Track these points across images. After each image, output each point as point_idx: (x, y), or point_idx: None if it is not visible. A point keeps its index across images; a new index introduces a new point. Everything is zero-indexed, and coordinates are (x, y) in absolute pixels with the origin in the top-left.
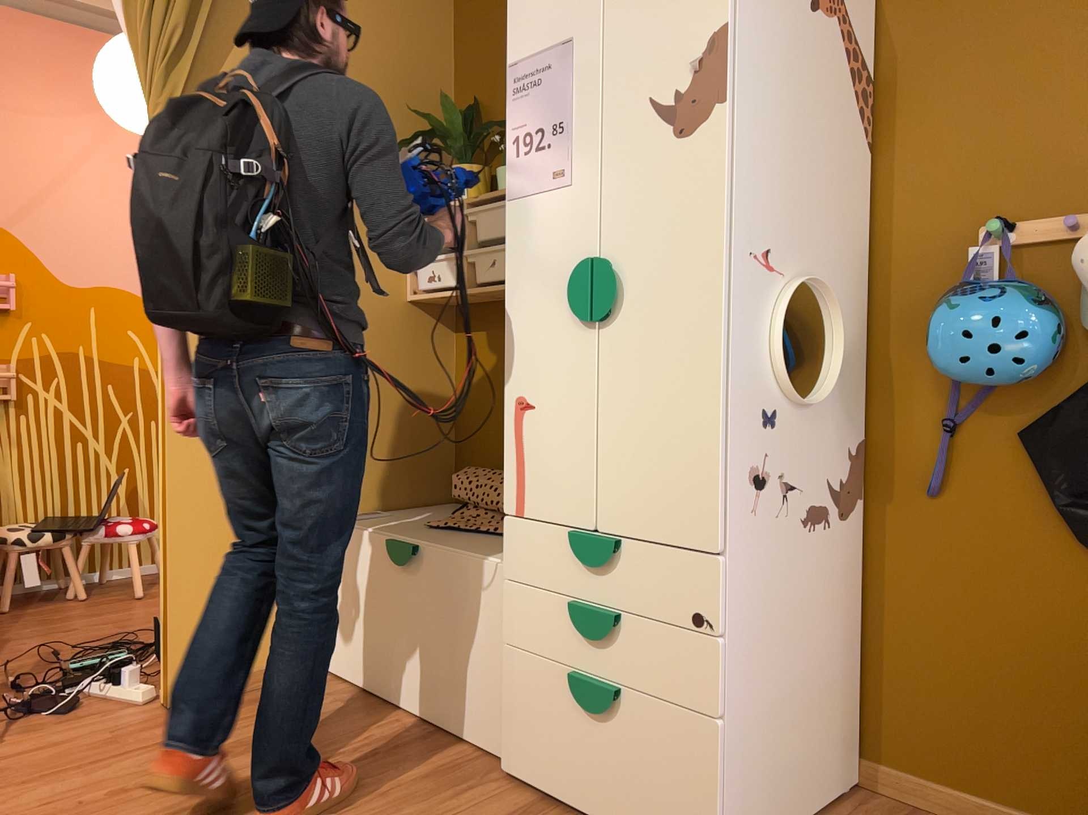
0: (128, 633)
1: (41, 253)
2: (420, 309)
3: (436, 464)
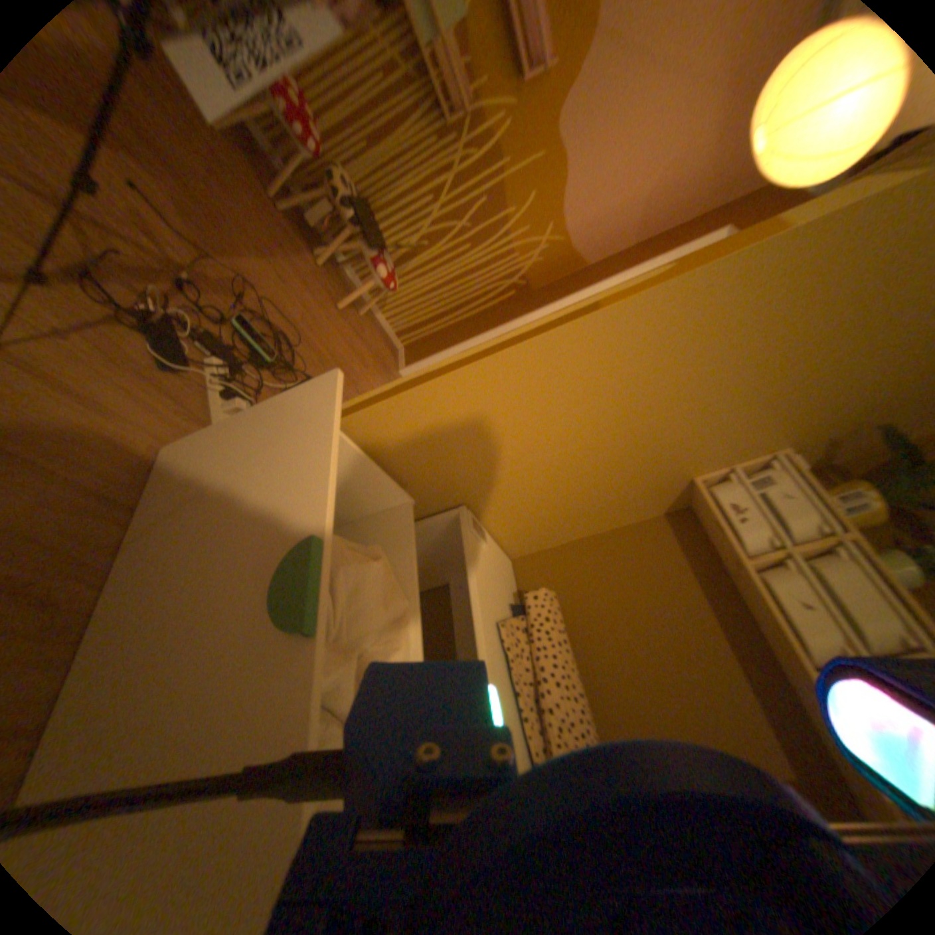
0: (298, 339)
1: (578, 83)
2: (682, 492)
3: (539, 545)
